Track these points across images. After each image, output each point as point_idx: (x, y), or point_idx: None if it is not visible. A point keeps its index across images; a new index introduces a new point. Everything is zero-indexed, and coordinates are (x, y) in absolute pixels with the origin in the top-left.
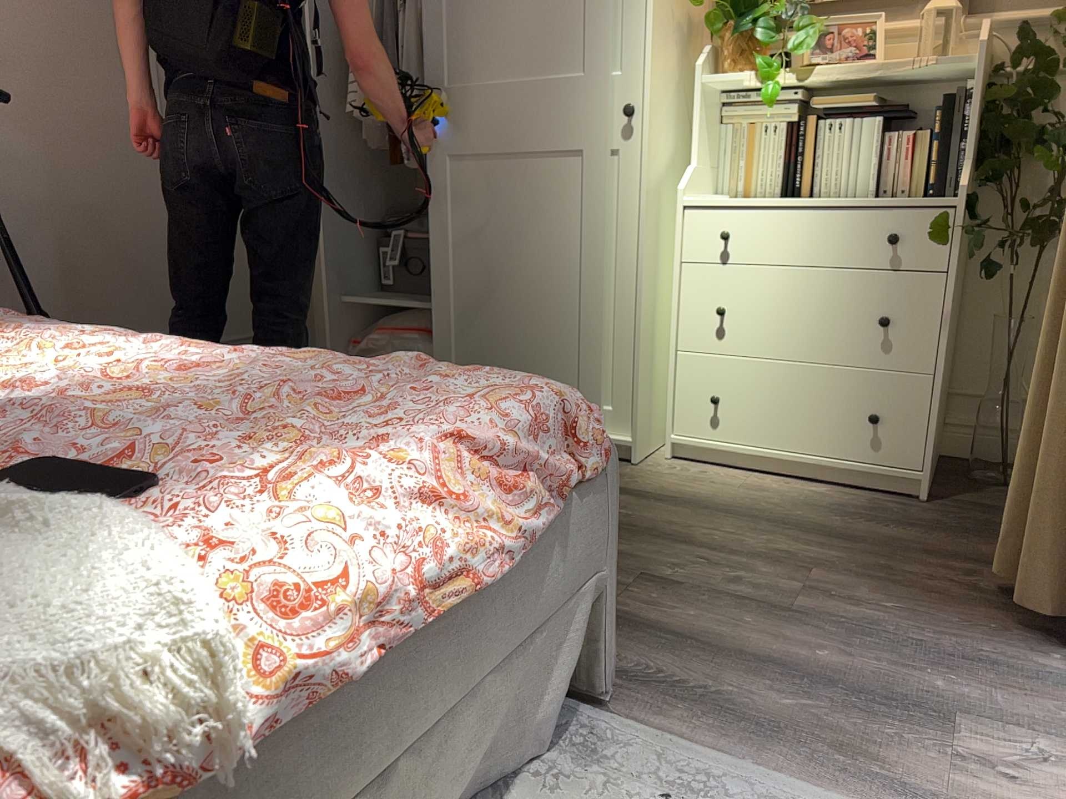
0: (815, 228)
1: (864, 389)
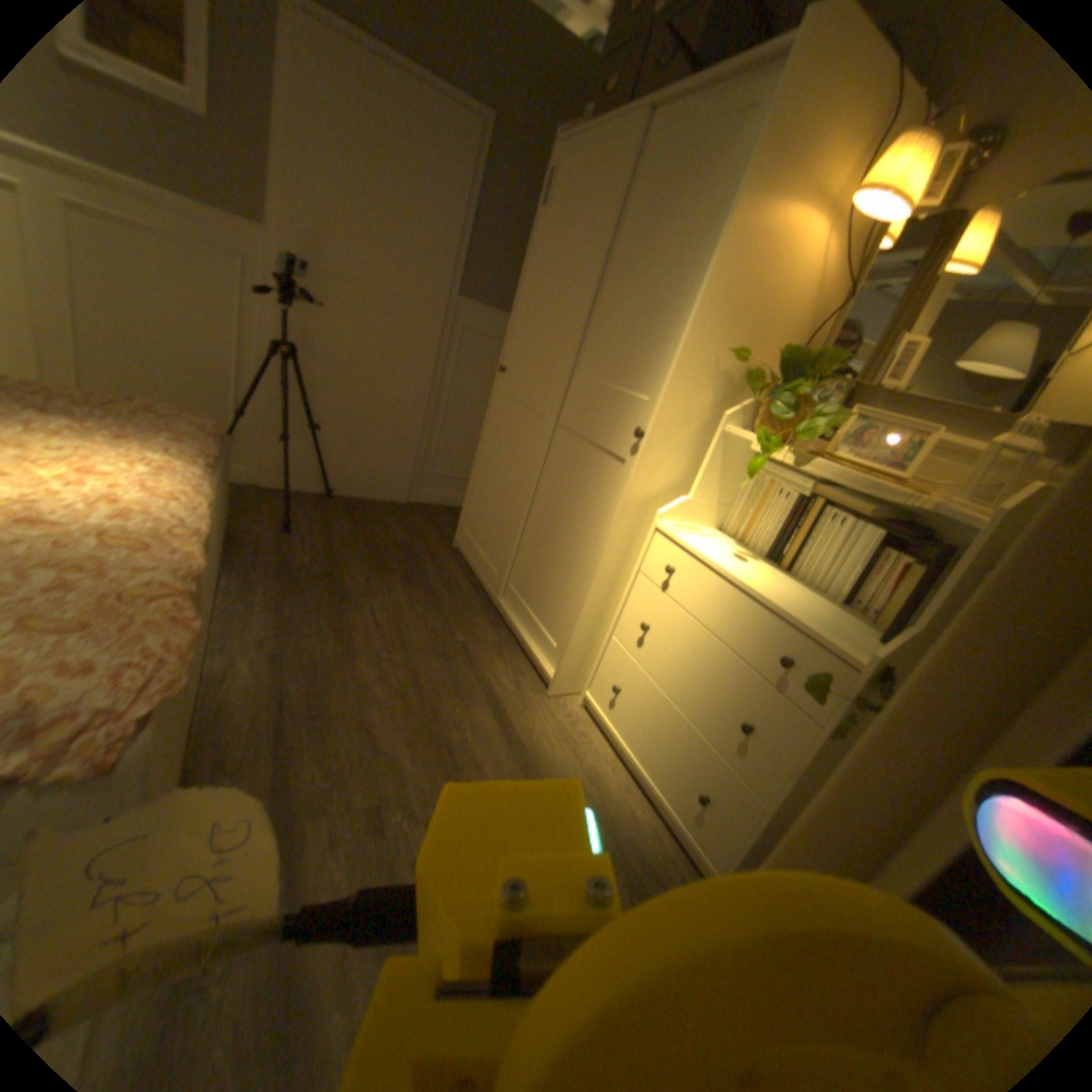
0: (734, 605)
1: (710, 766)
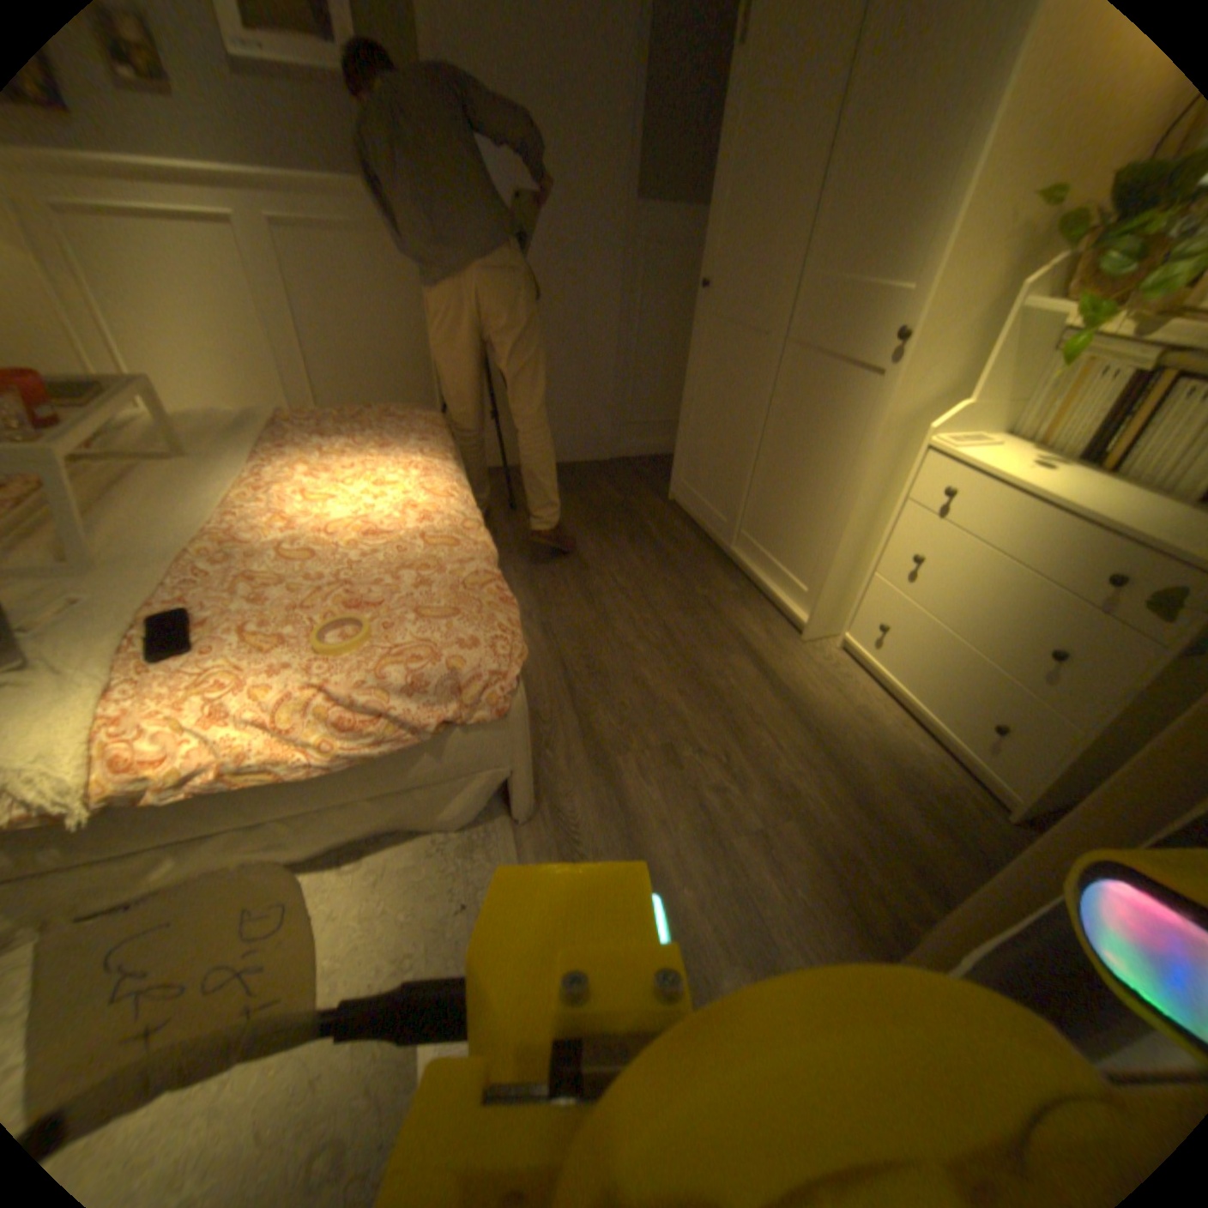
0: (1043, 524)
1: (1011, 698)
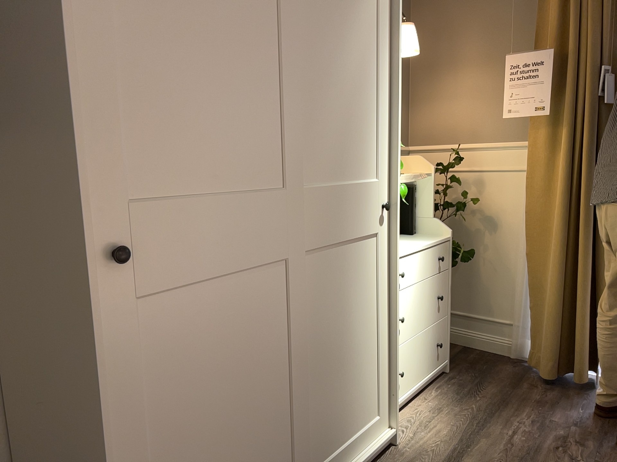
0: (423, 260)
1: (435, 333)
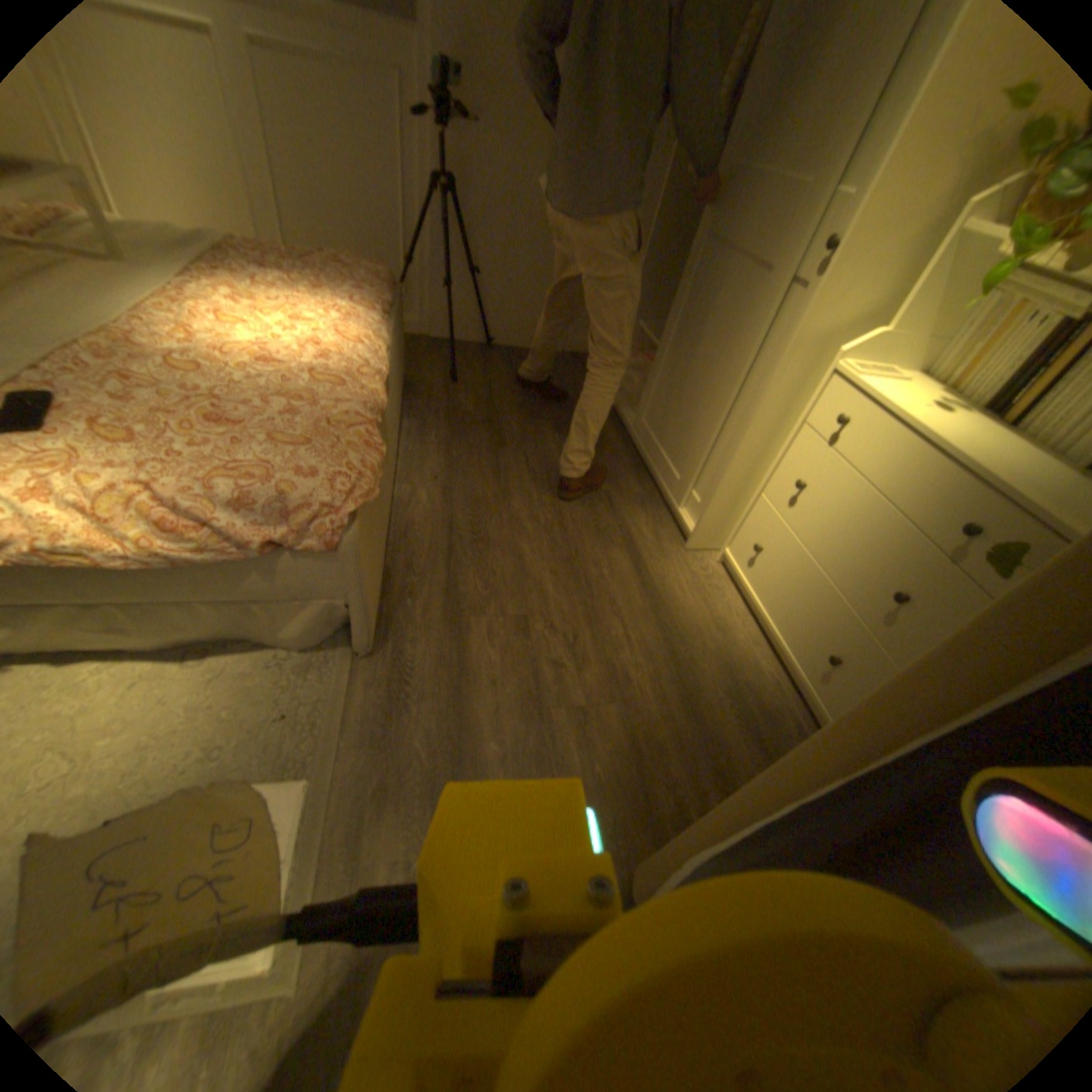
0: (919, 463)
1: (850, 632)
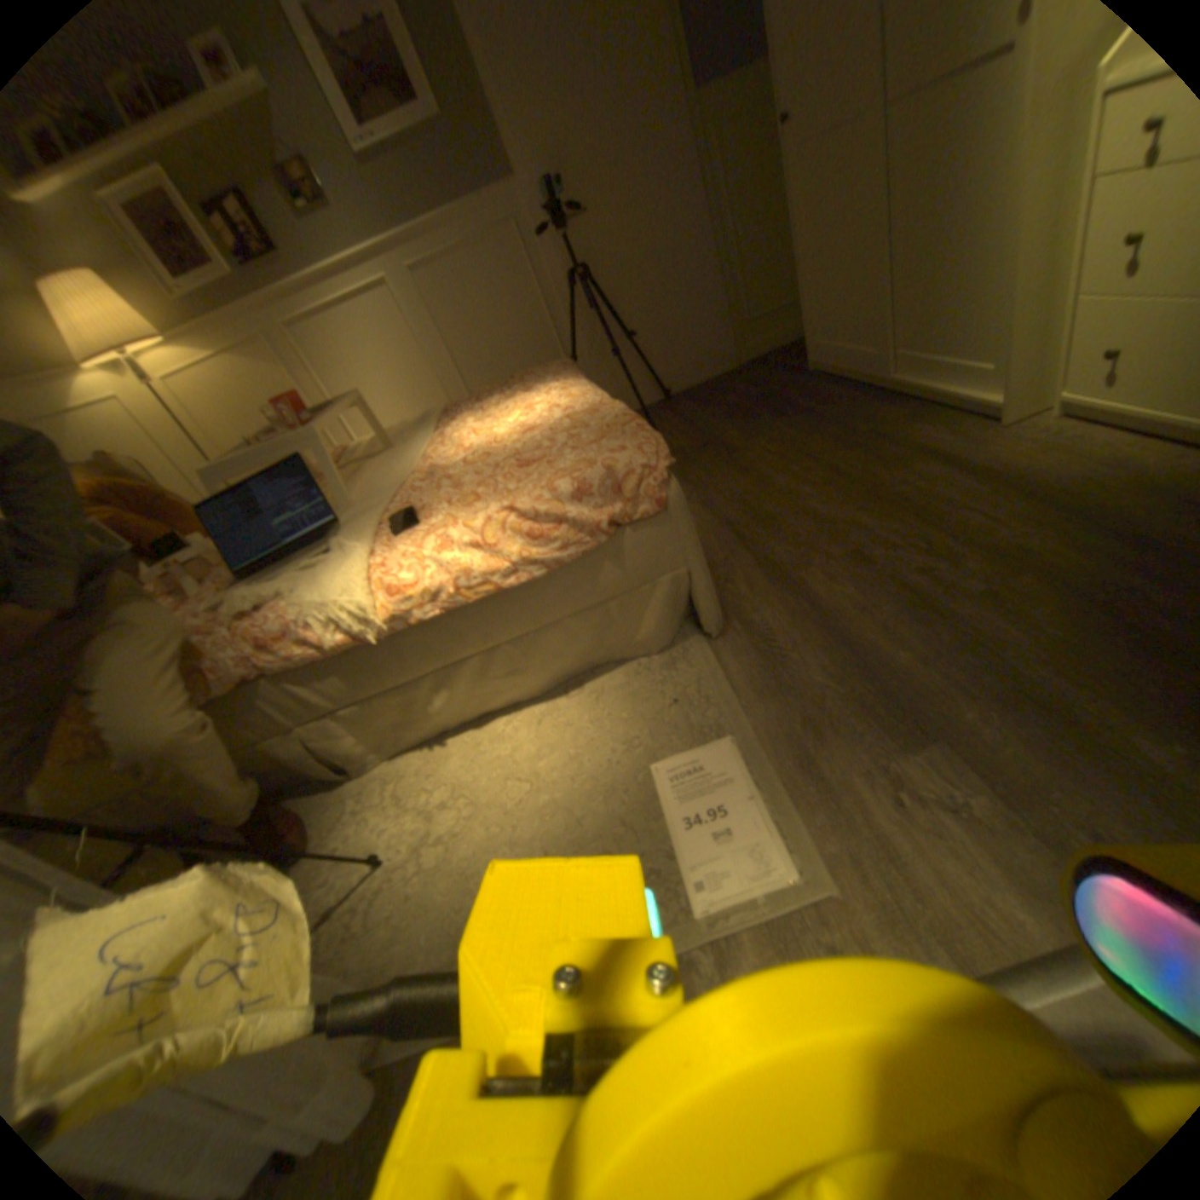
0: None
1: None
